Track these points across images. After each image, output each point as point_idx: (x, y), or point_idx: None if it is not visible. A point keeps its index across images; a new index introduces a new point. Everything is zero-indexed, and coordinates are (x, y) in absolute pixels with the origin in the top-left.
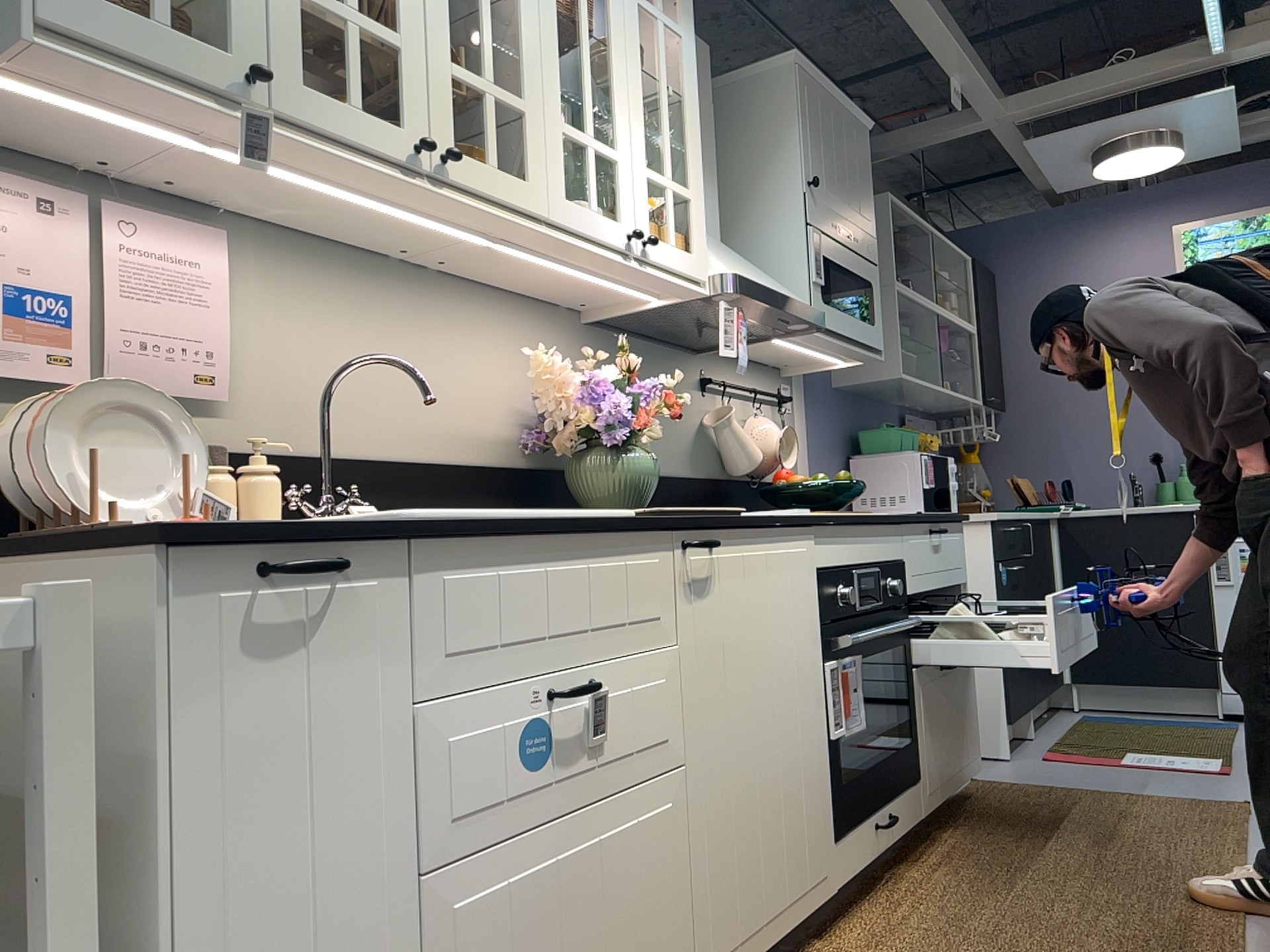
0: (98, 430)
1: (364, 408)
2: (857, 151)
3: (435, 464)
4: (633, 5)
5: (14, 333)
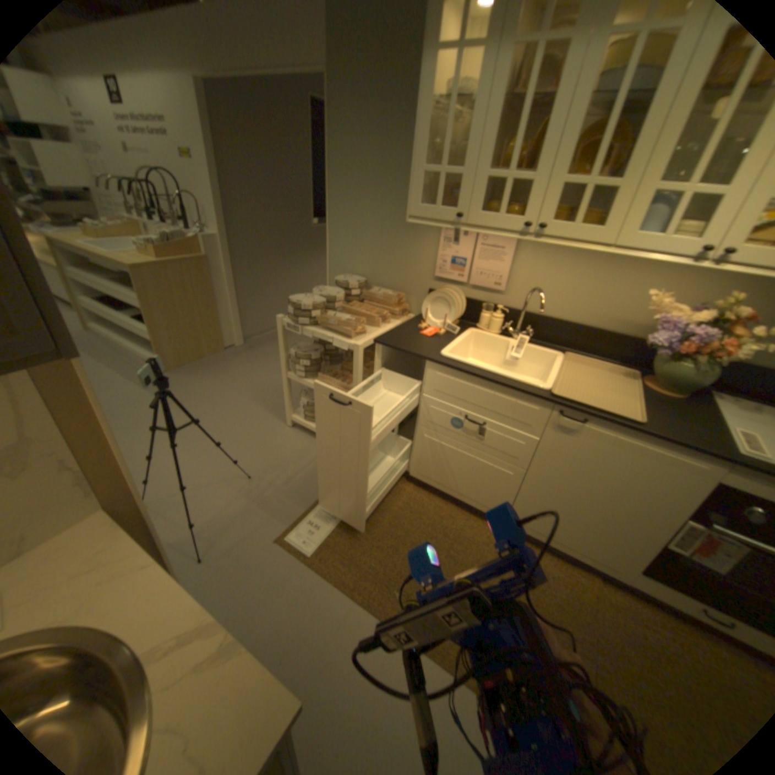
0: (439, 303)
1: (562, 300)
2: None
3: (591, 327)
4: None
5: (451, 269)
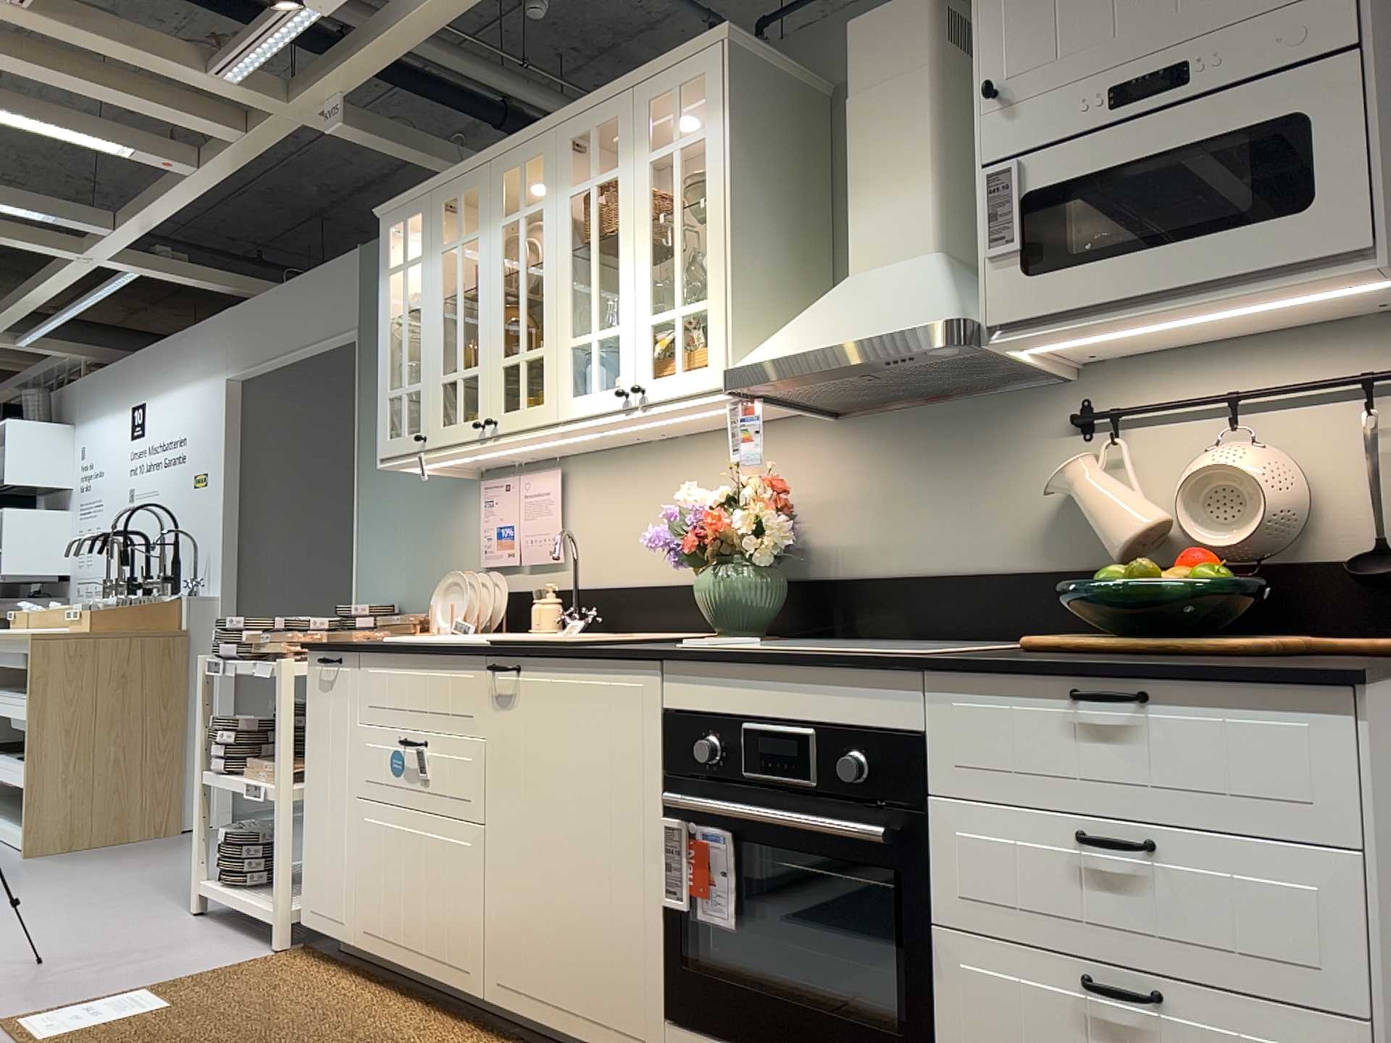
0: (455, 593)
1: (632, 552)
2: None
3: (673, 586)
4: (641, 172)
5: (497, 546)
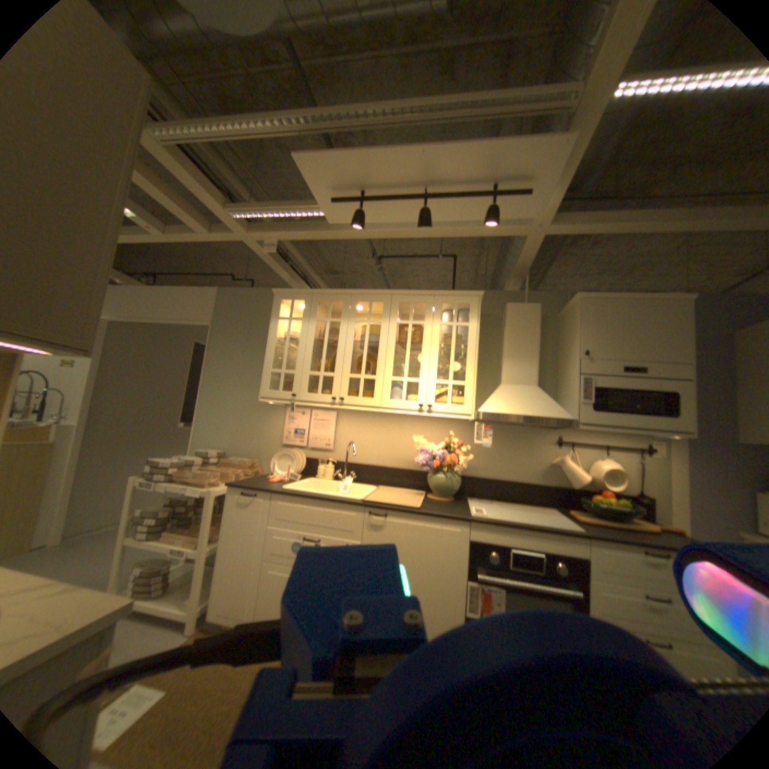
0: (284, 458)
1: (370, 450)
2: (662, 317)
3: (391, 467)
4: (436, 326)
5: (295, 436)
